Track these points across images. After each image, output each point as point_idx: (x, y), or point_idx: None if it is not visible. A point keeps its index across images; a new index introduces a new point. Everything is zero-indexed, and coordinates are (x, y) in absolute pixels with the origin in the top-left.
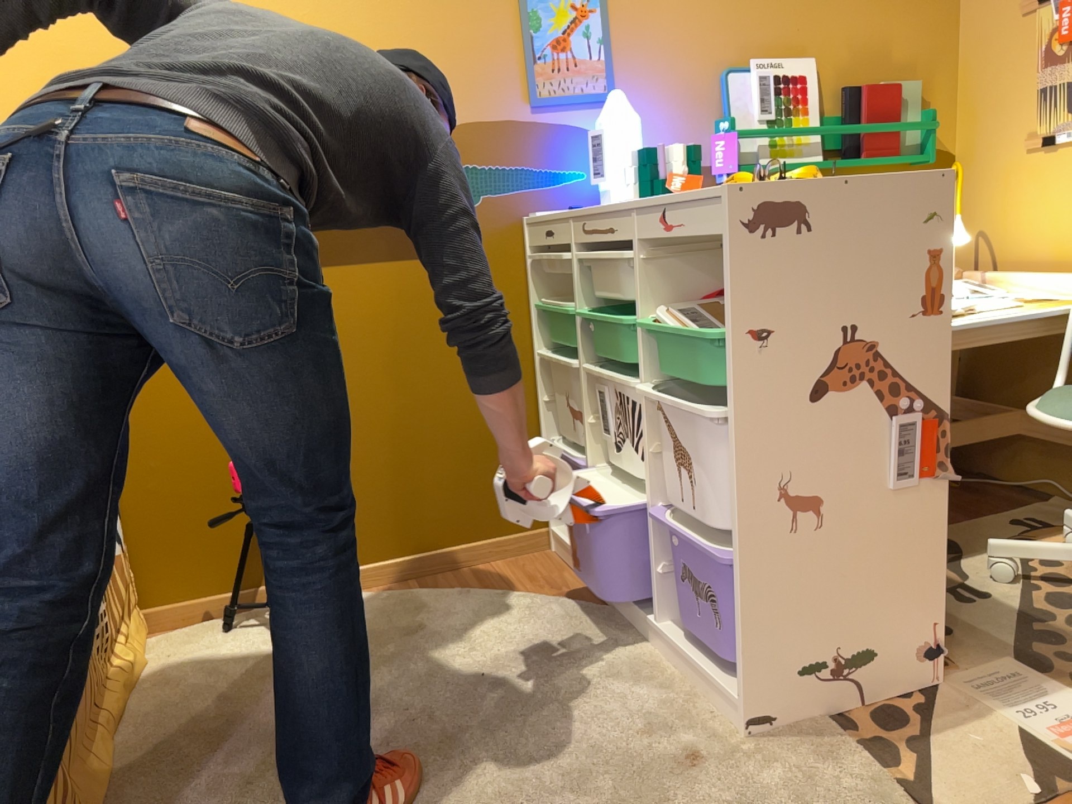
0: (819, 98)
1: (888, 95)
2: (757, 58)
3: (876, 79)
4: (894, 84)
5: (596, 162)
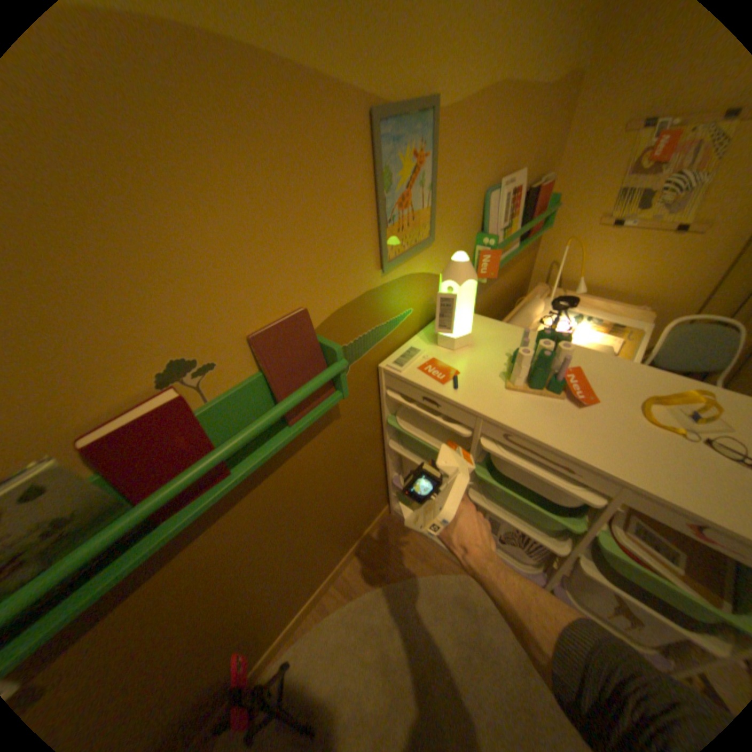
0: (525, 199)
1: (551, 187)
2: (503, 172)
3: (540, 172)
4: (550, 177)
5: (444, 316)
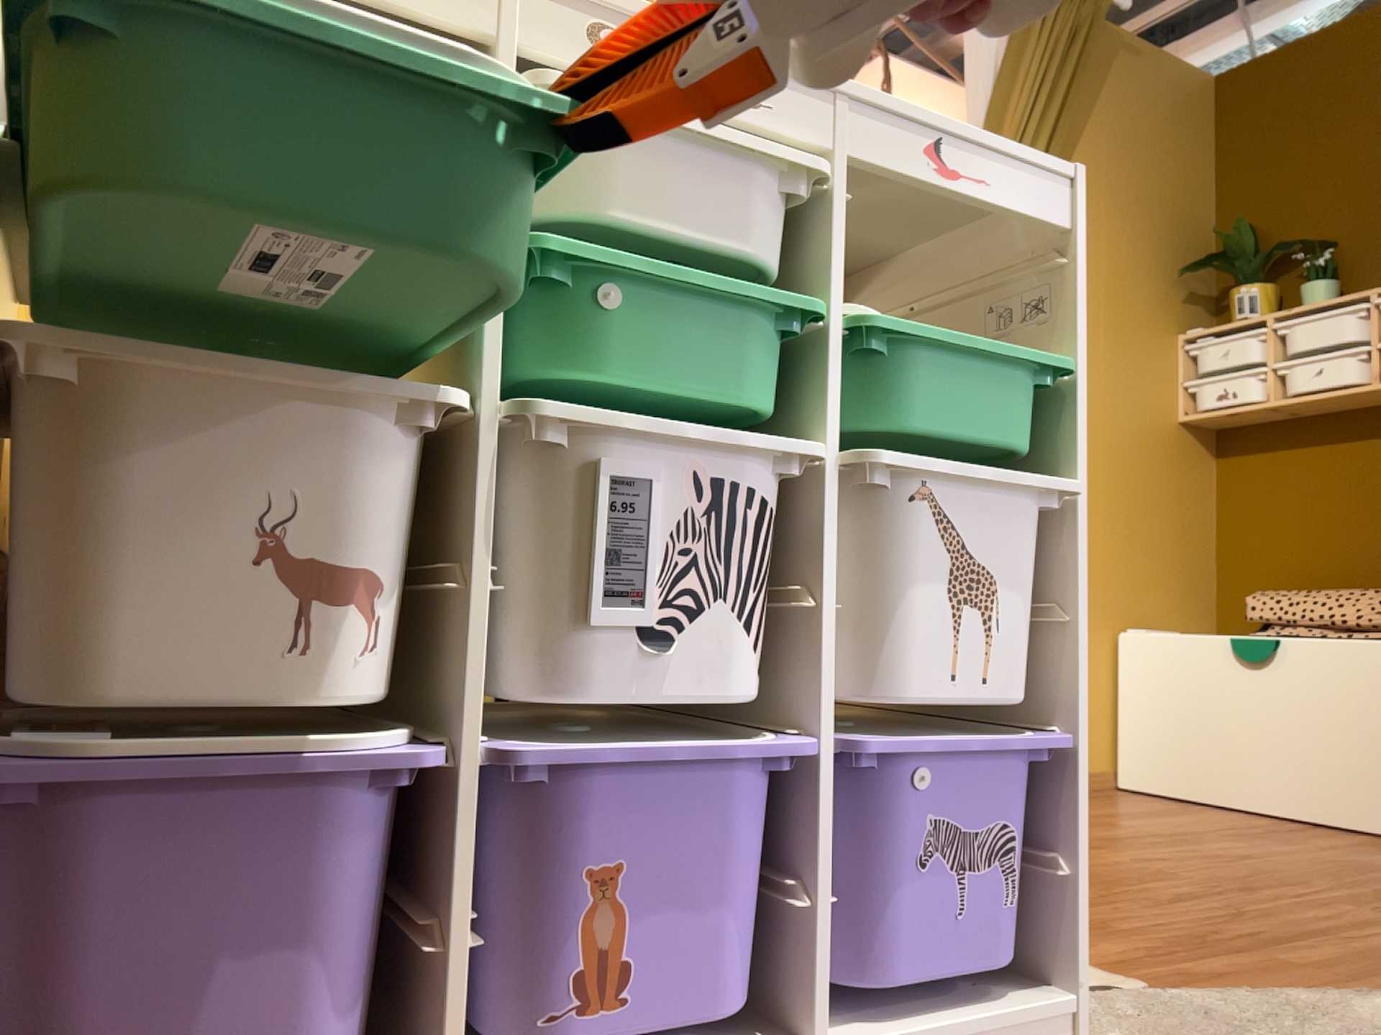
0: None
1: None
2: None
3: None
4: None
5: None
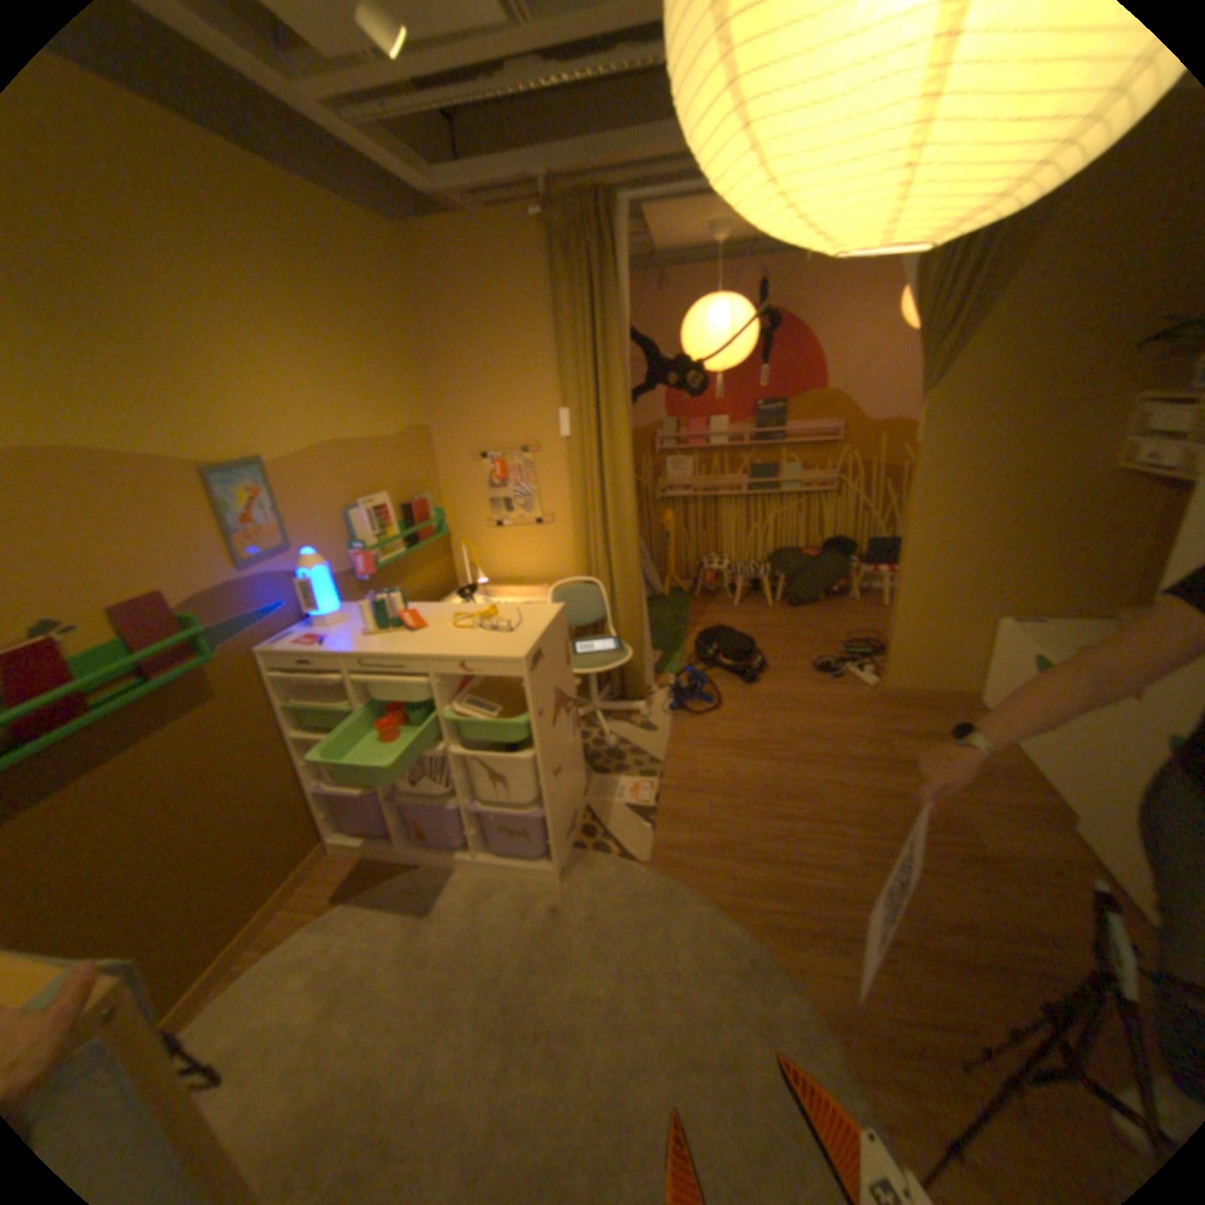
0: (396, 515)
1: (425, 505)
2: (360, 498)
3: (413, 495)
4: (424, 498)
5: (309, 600)
